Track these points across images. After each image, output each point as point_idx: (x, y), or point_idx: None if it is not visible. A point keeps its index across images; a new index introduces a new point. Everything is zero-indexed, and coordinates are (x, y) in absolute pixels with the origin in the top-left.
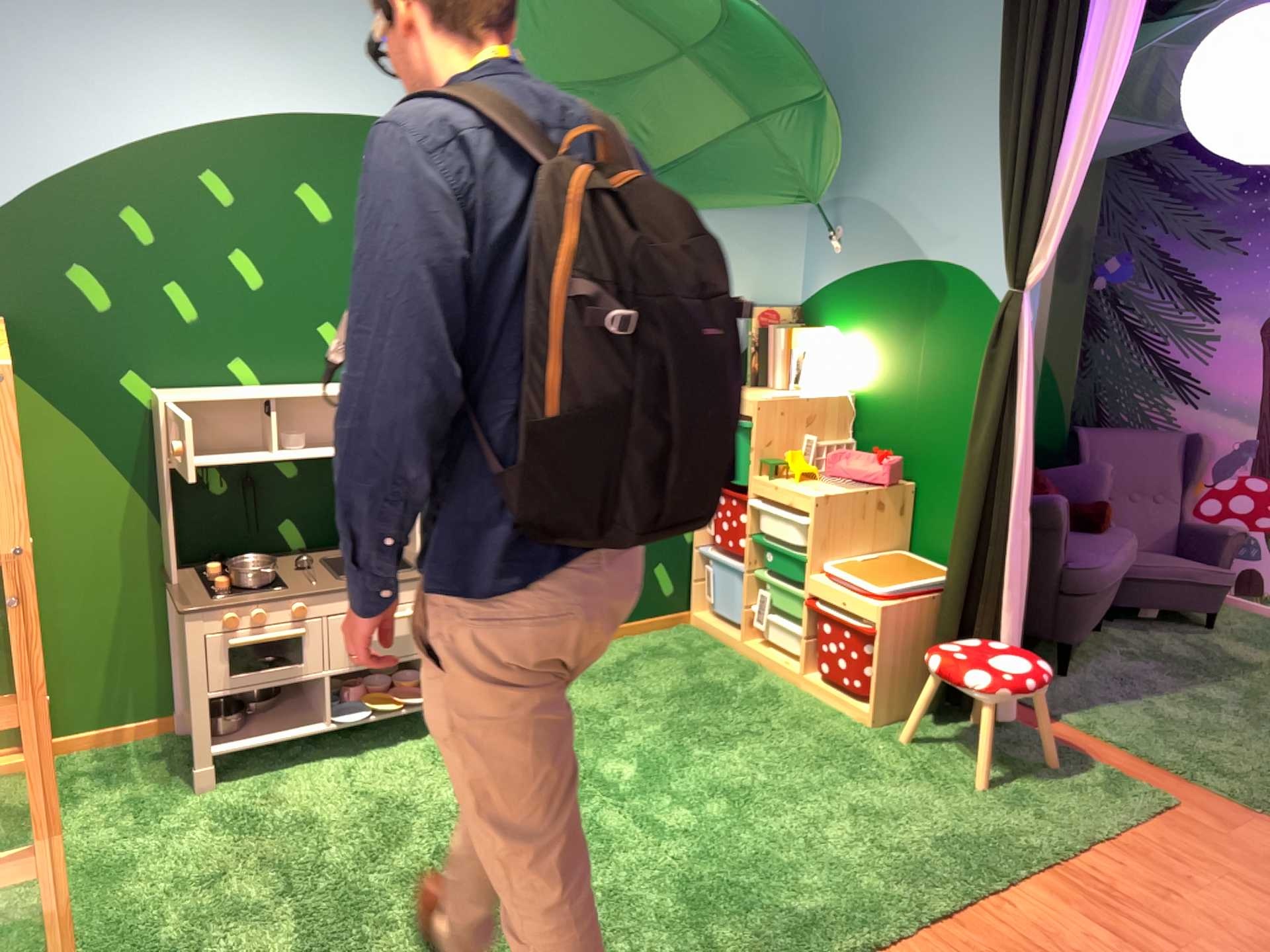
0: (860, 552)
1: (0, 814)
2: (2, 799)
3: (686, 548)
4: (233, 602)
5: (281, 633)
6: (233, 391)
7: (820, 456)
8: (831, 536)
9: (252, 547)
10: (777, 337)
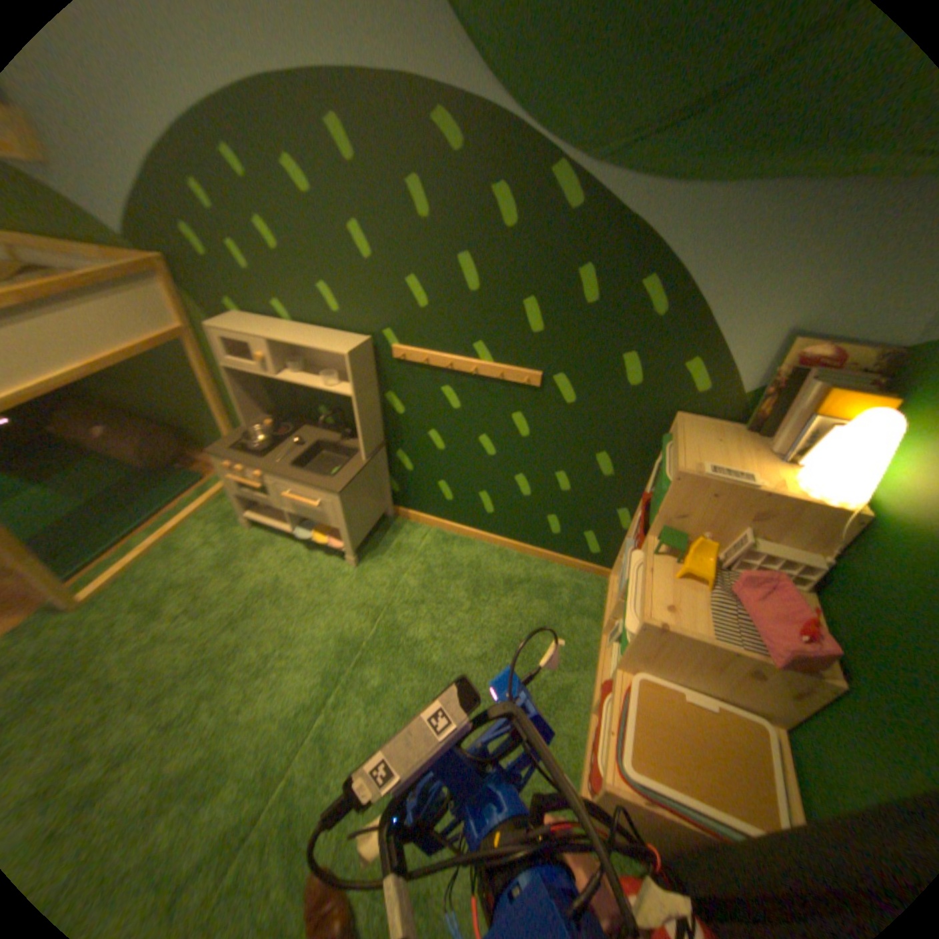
0: (712, 699)
1: (197, 492)
2: (208, 484)
3: (620, 536)
4: (225, 456)
5: (246, 483)
6: (265, 322)
7: (763, 564)
8: (665, 667)
9: (304, 415)
10: (815, 390)
